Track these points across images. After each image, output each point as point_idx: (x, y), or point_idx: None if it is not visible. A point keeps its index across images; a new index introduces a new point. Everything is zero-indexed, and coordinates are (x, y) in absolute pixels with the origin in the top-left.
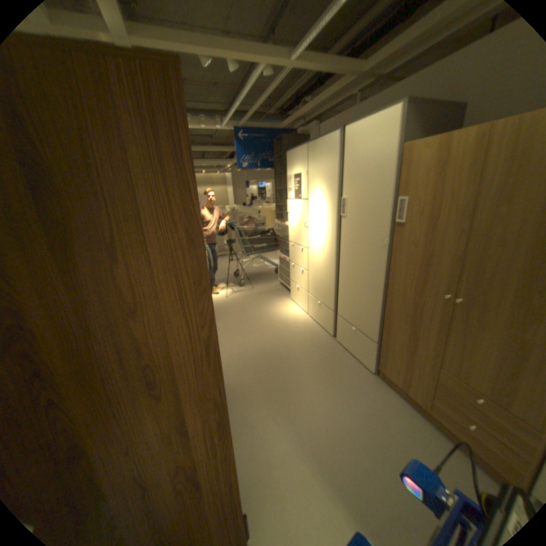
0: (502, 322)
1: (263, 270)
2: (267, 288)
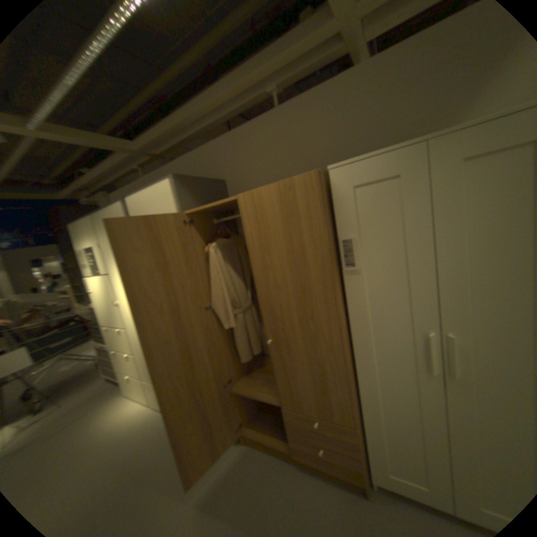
0: (300, 349)
1: (75, 371)
2: (83, 396)
